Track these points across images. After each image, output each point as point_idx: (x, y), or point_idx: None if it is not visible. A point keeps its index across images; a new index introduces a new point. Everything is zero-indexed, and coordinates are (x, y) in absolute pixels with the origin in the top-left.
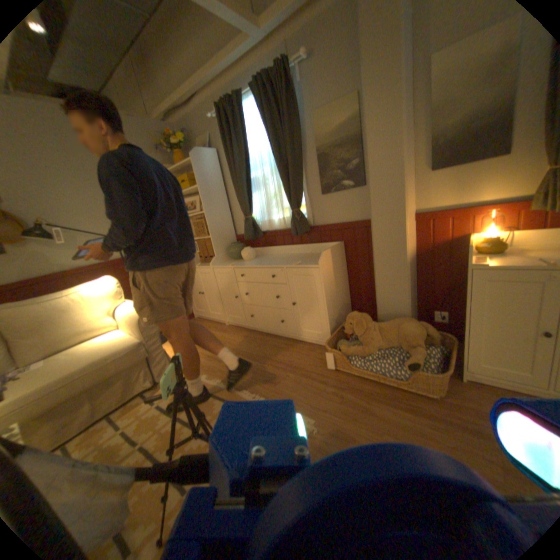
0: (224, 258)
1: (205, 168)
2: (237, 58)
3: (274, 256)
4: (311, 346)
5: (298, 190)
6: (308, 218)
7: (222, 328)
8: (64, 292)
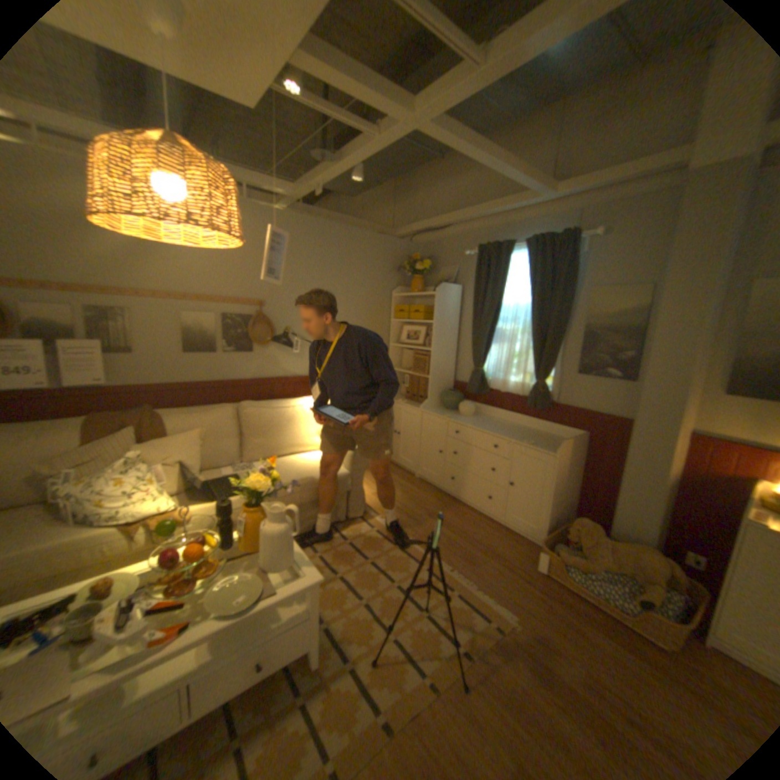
0: (436, 404)
1: (445, 305)
2: (518, 208)
3: (496, 420)
4: (518, 538)
5: (550, 362)
6: (552, 393)
7: (411, 480)
8: (292, 404)
